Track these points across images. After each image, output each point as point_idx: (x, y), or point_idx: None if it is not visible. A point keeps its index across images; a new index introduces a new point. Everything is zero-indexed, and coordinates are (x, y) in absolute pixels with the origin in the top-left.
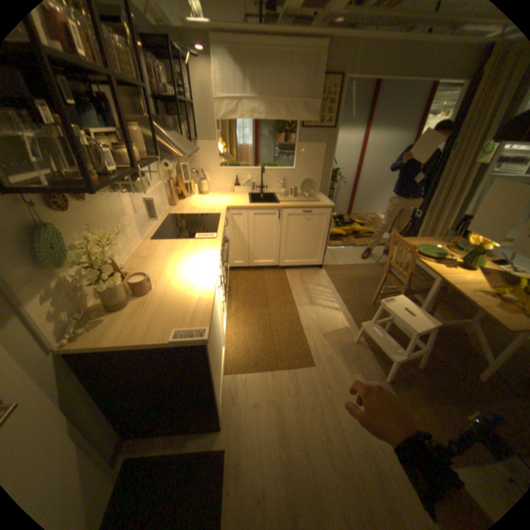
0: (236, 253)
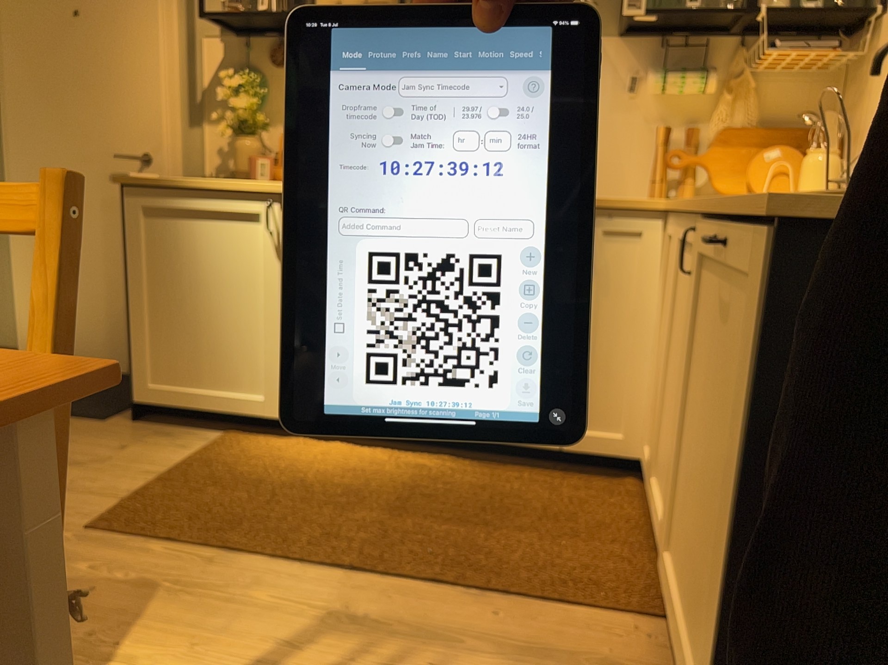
0: (652, 411)
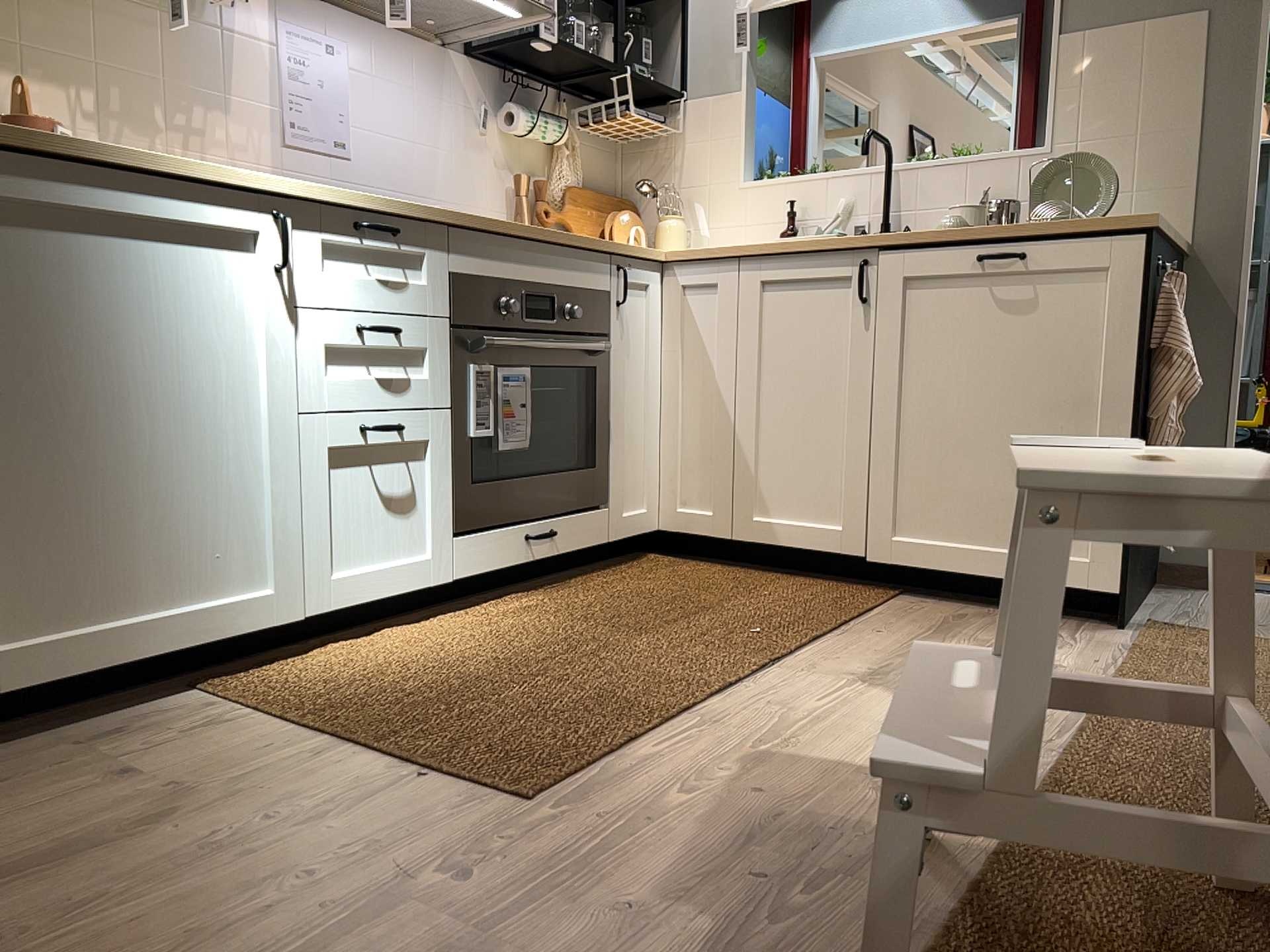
0: (688, 467)
